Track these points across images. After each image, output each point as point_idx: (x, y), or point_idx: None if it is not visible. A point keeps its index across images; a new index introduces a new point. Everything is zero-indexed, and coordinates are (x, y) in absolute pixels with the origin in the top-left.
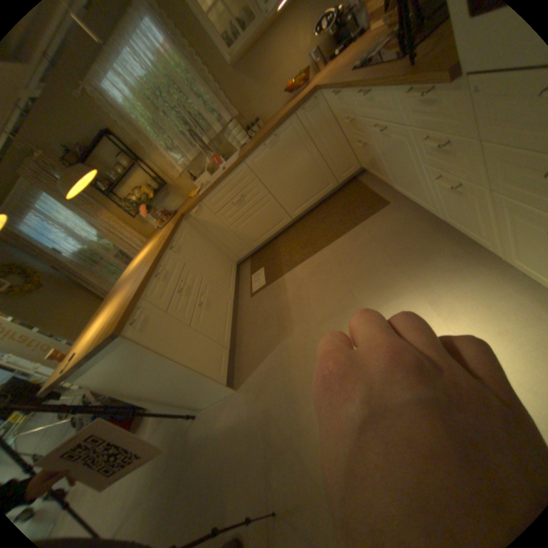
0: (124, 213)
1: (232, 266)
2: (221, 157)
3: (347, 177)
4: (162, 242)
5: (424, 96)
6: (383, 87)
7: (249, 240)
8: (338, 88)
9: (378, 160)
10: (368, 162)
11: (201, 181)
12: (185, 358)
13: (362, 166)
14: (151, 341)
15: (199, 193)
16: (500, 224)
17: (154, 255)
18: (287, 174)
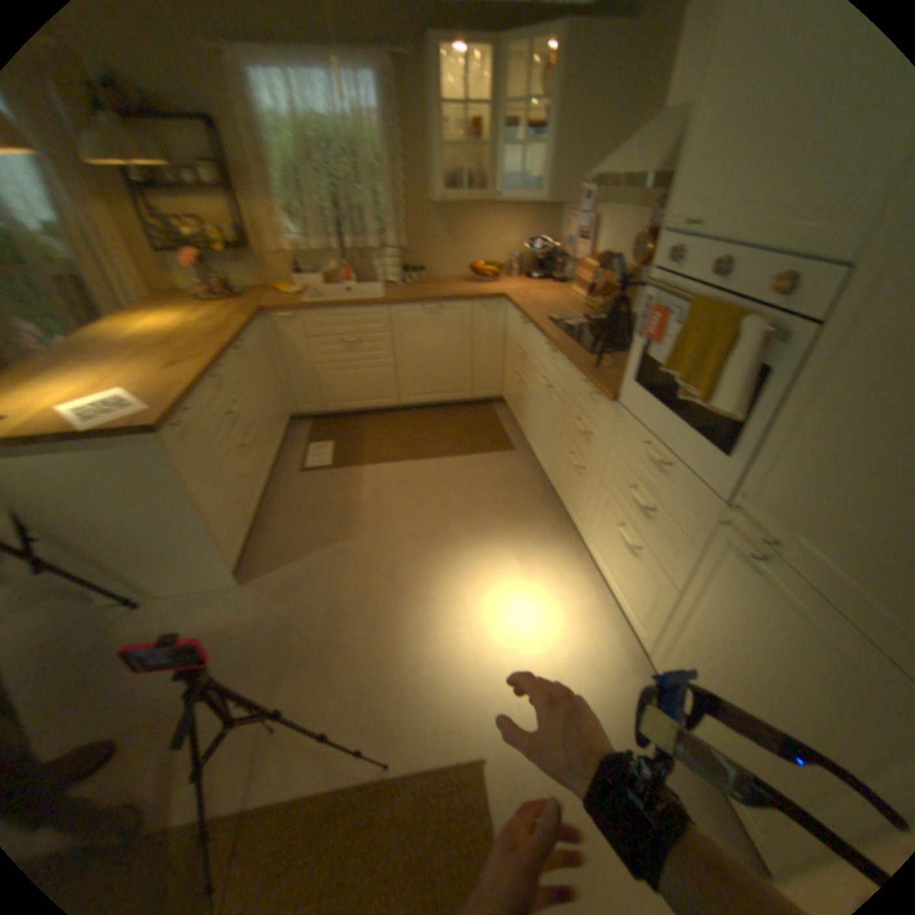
0: (139, 234)
1: (286, 418)
2: (354, 276)
3: (483, 399)
4: (226, 334)
5: (591, 396)
6: (568, 363)
7: (331, 398)
8: (528, 323)
9: (524, 406)
10: (512, 399)
11: (306, 282)
12: (207, 510)
13: (502, 397)
14: (183, 463)
15: (300, 297)
16: (593, 514)
17: (213, 346)
18: (426, 354)
